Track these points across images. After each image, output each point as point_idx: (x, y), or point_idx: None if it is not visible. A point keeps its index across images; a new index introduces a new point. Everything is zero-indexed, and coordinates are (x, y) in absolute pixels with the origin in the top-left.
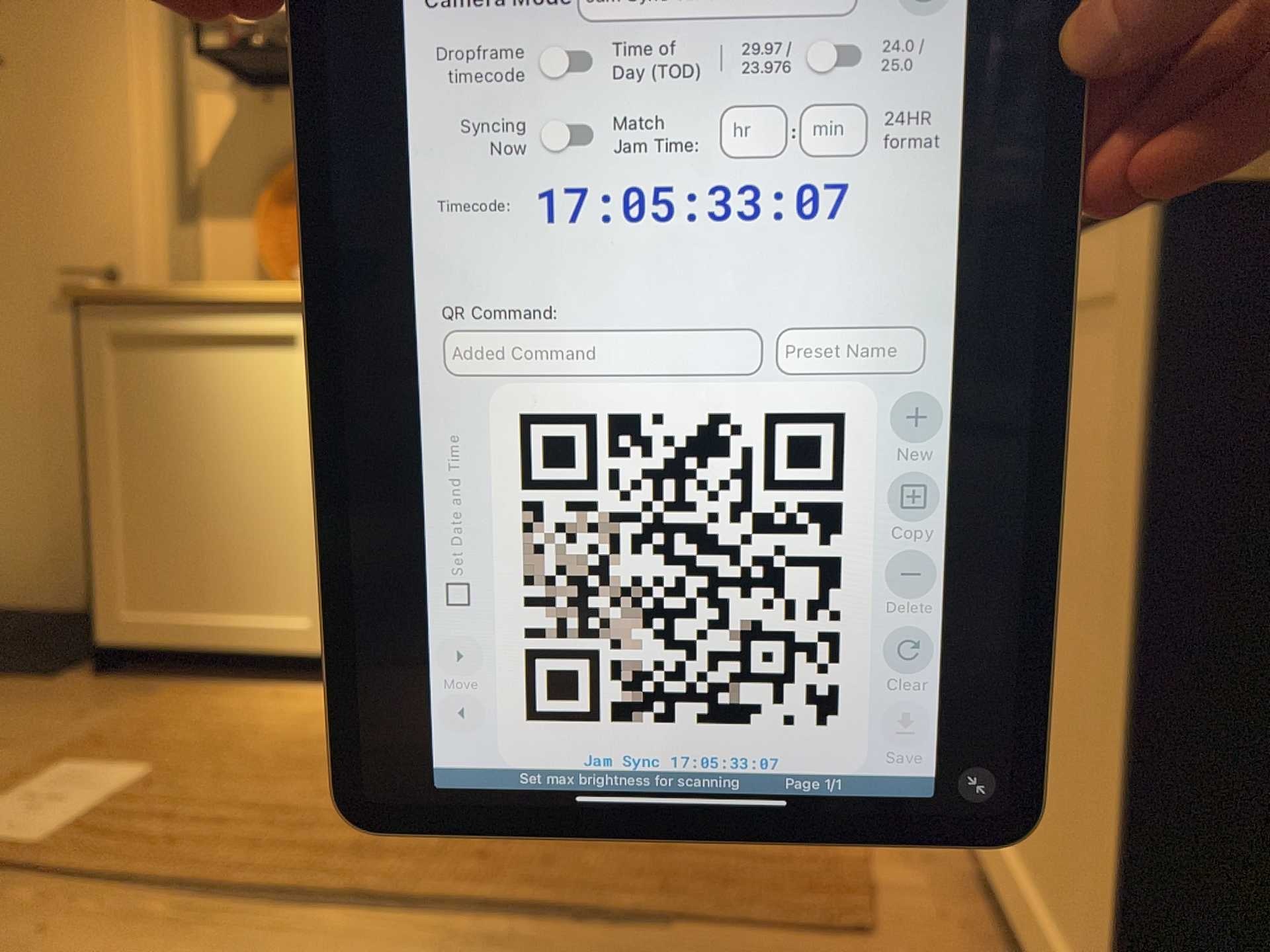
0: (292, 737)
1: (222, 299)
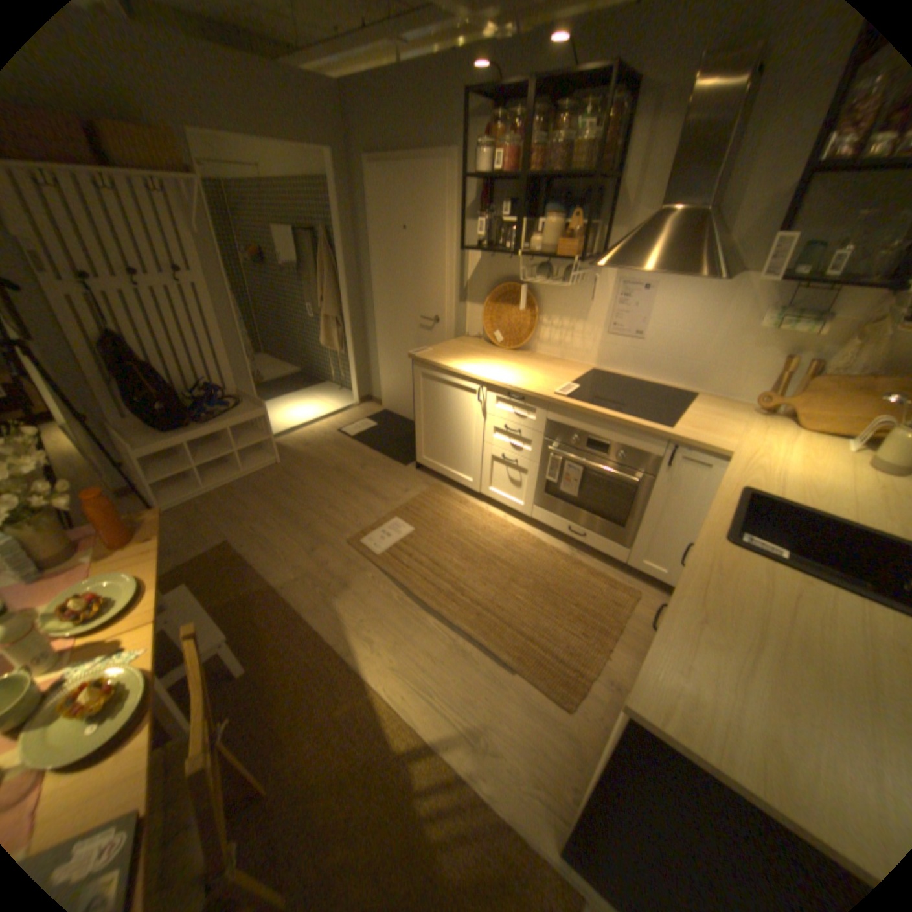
0: (454, 524)
1: (453, 372)
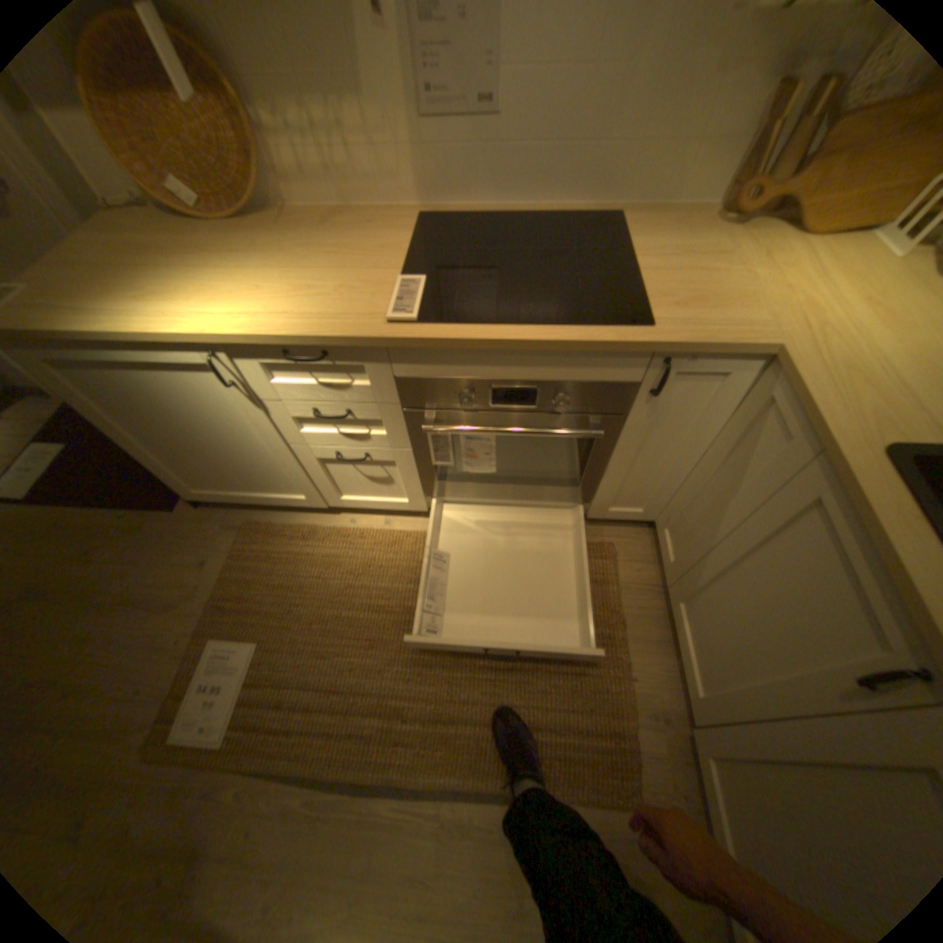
0: (319, 588)
1: (114, 337)
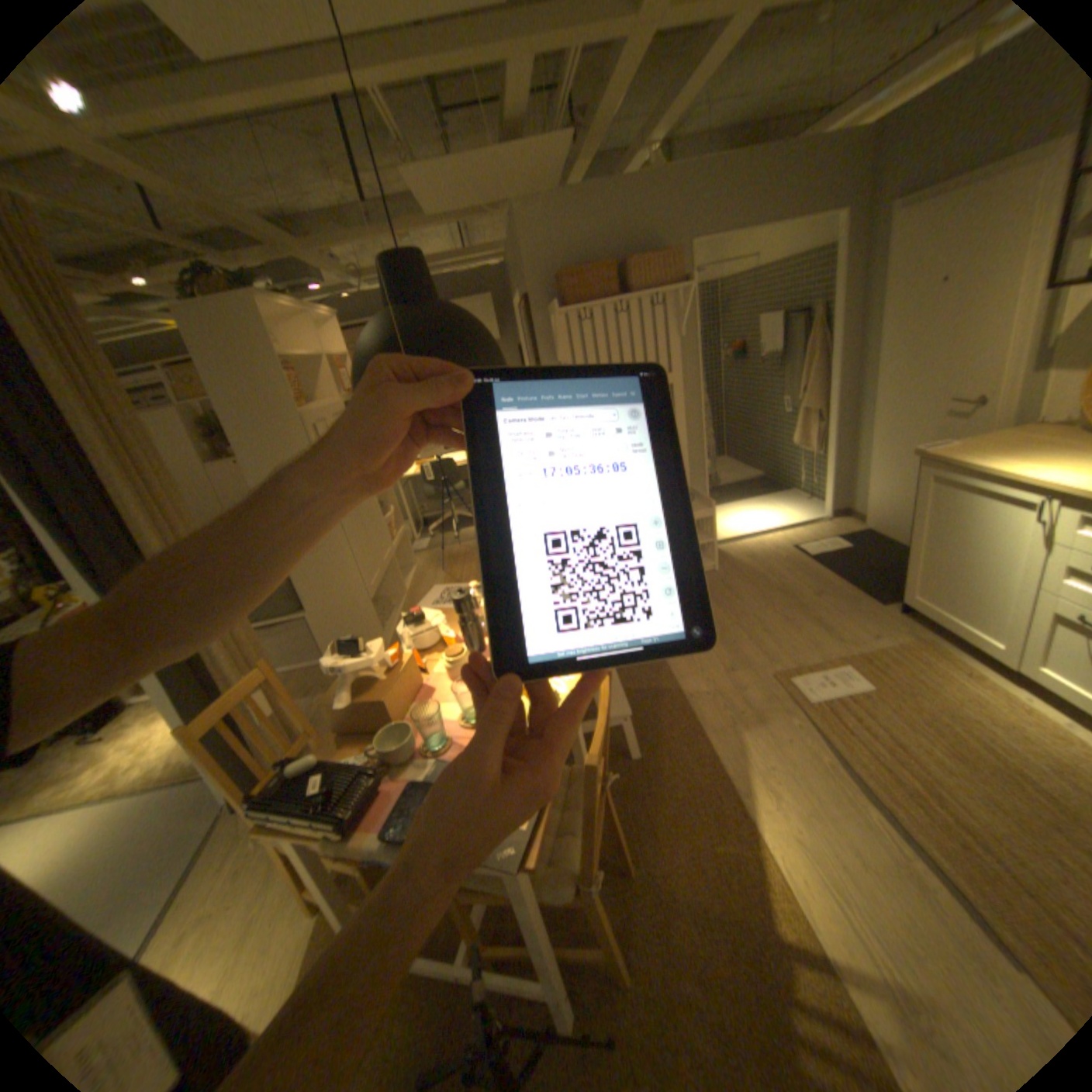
0: (953, 705)
1: (994, 474)
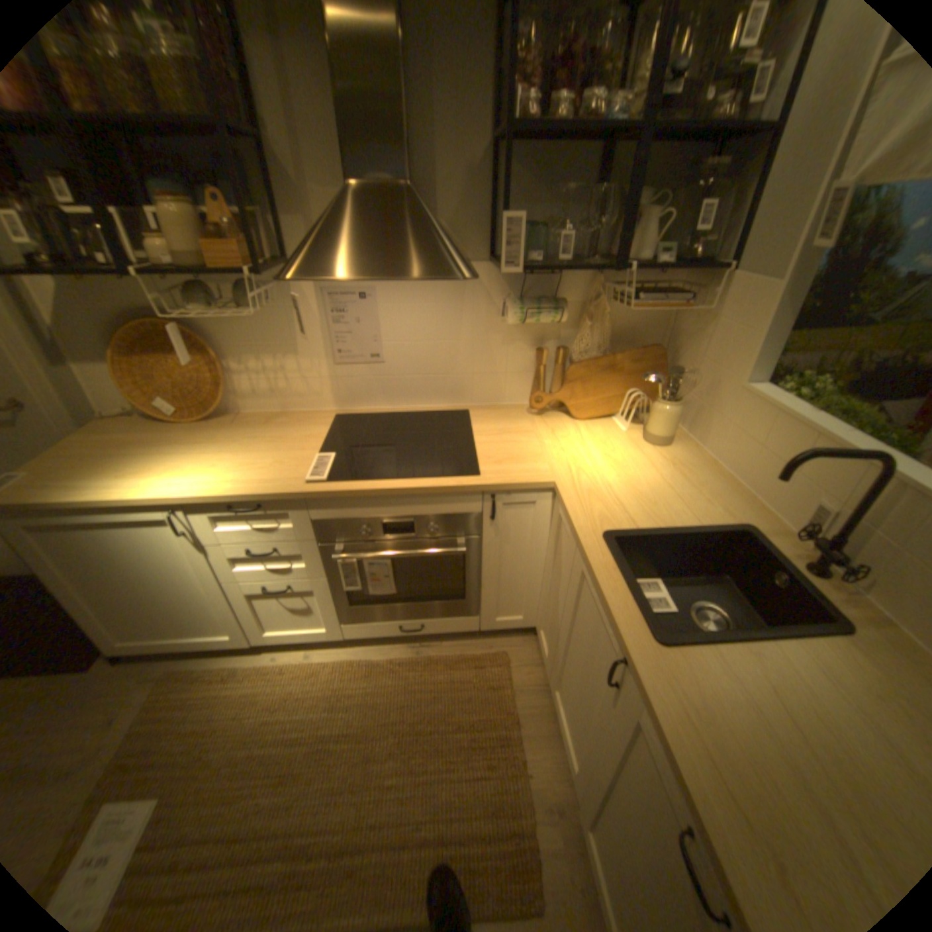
0: (234, 728)
1: (100, 505)
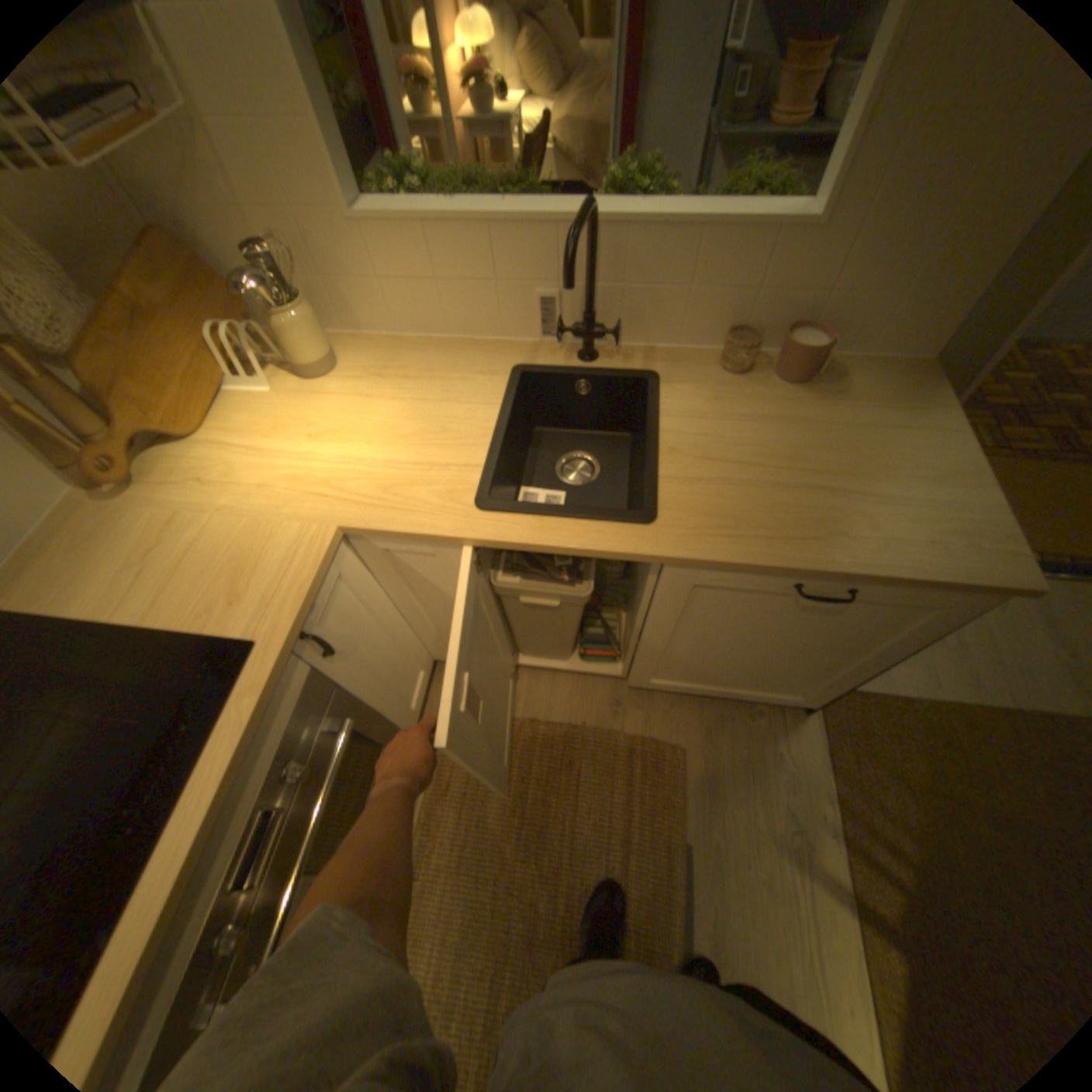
0: None
1: None
